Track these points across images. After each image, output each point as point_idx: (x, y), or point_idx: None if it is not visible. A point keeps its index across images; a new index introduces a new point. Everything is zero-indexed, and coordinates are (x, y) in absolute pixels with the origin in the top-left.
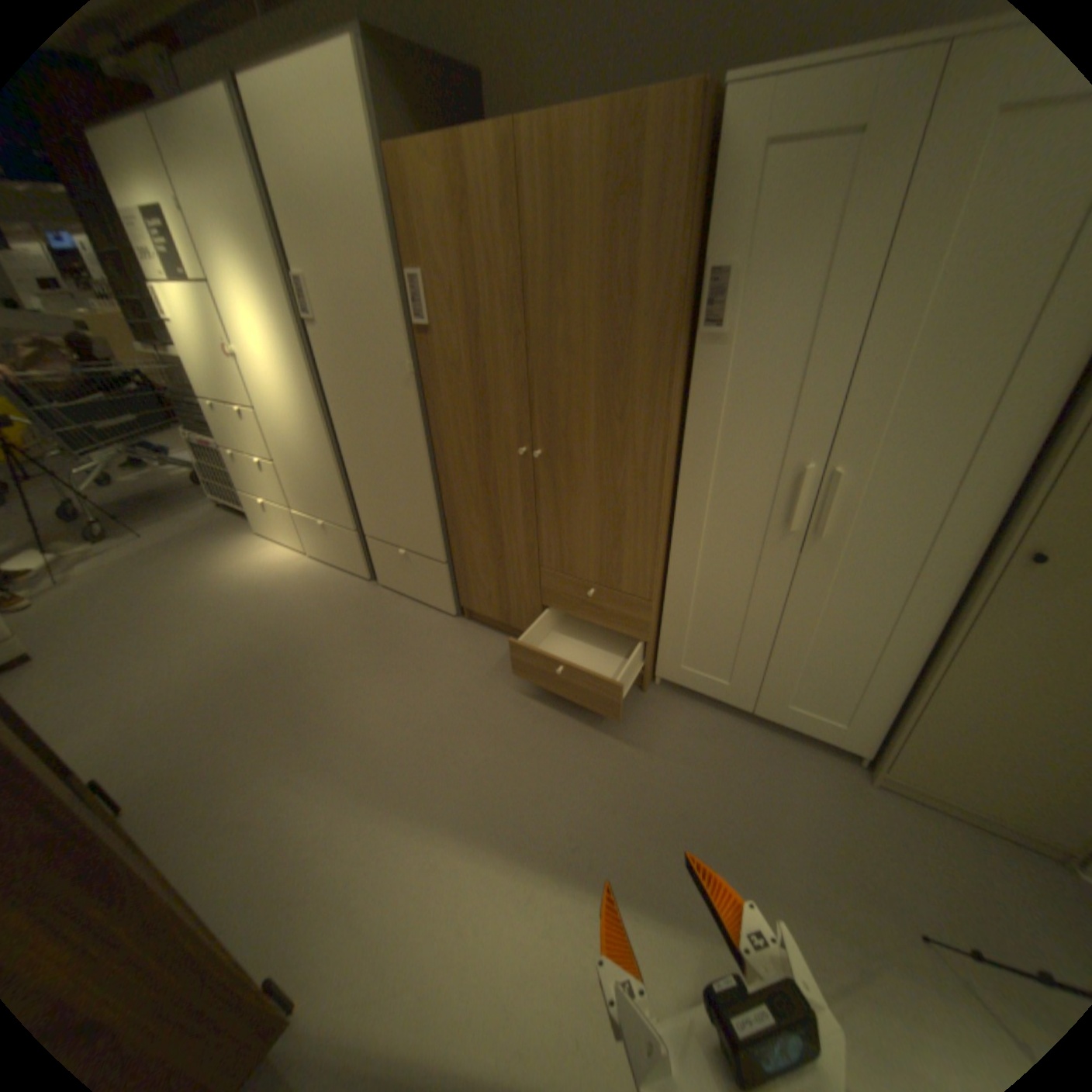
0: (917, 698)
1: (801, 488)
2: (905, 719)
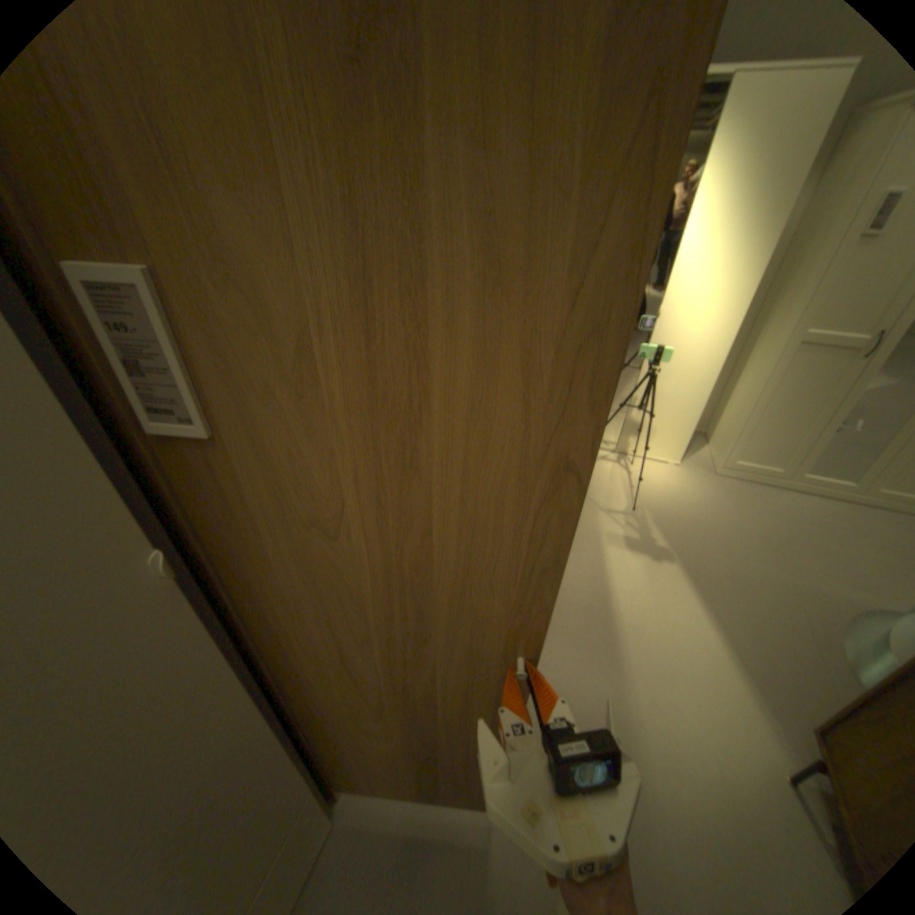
0: None
1: None
2: None
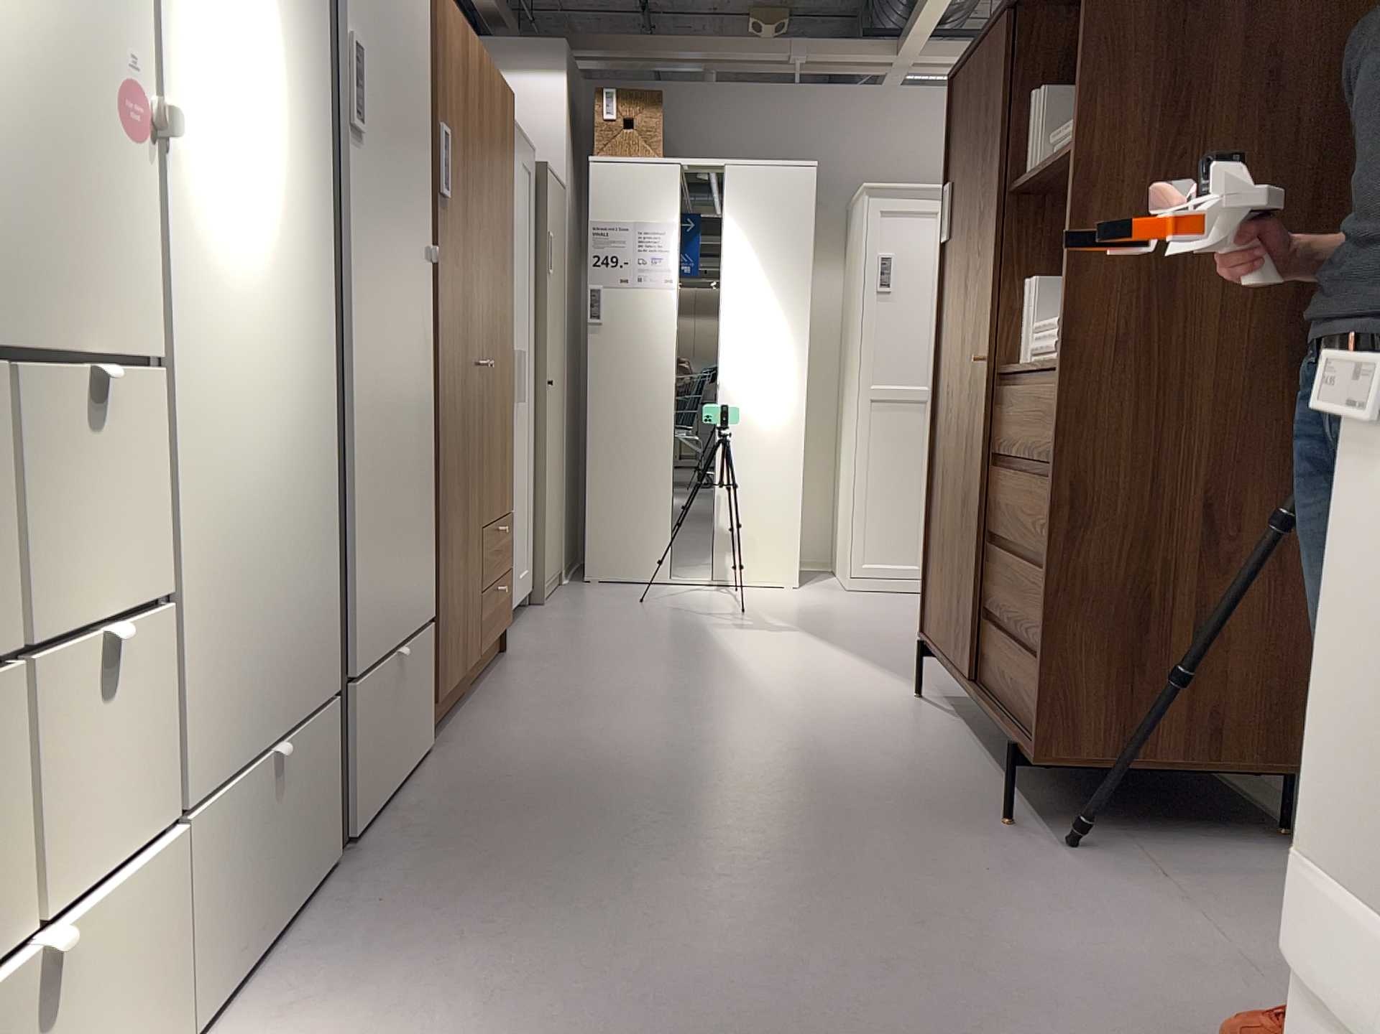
0: (536, 511)
1: (517, 367)
2: (536, 534)
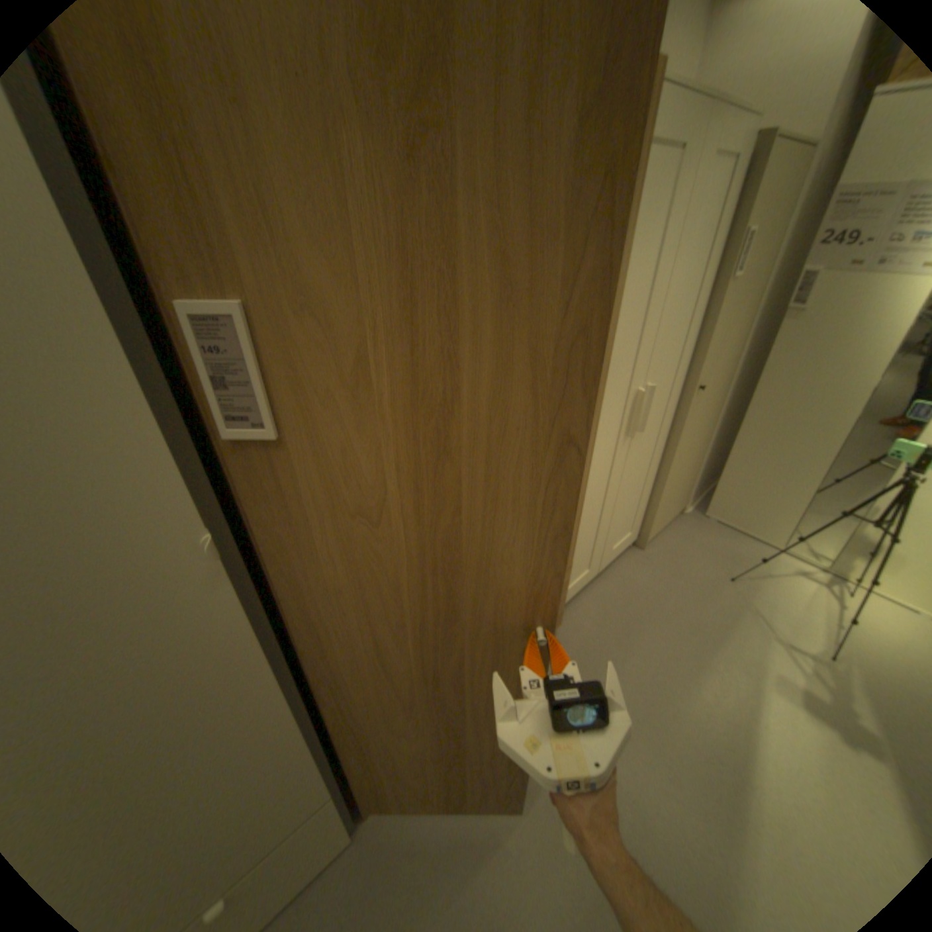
0: (655, 490)
1: (636, 407)
2: (650, 505)
